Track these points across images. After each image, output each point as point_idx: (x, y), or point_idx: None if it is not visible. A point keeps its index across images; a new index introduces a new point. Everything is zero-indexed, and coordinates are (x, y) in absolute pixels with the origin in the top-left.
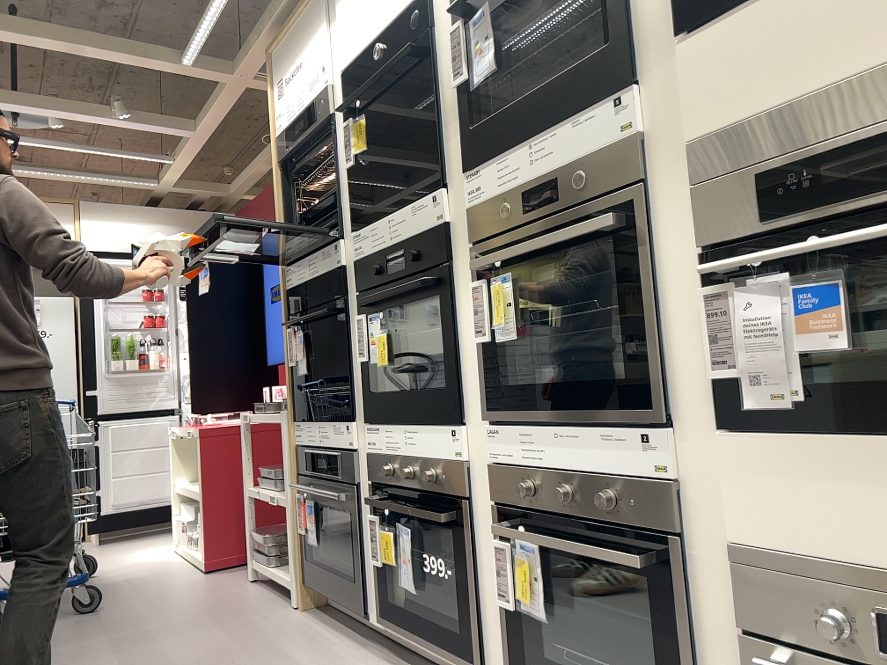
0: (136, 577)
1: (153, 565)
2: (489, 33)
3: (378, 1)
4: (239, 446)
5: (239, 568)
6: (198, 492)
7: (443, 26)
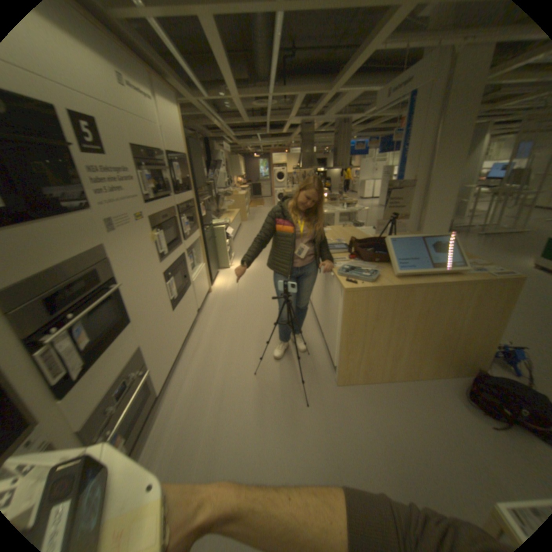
0: None
1: None
2: None
3: None
4: None
5: None
6: None
7: None
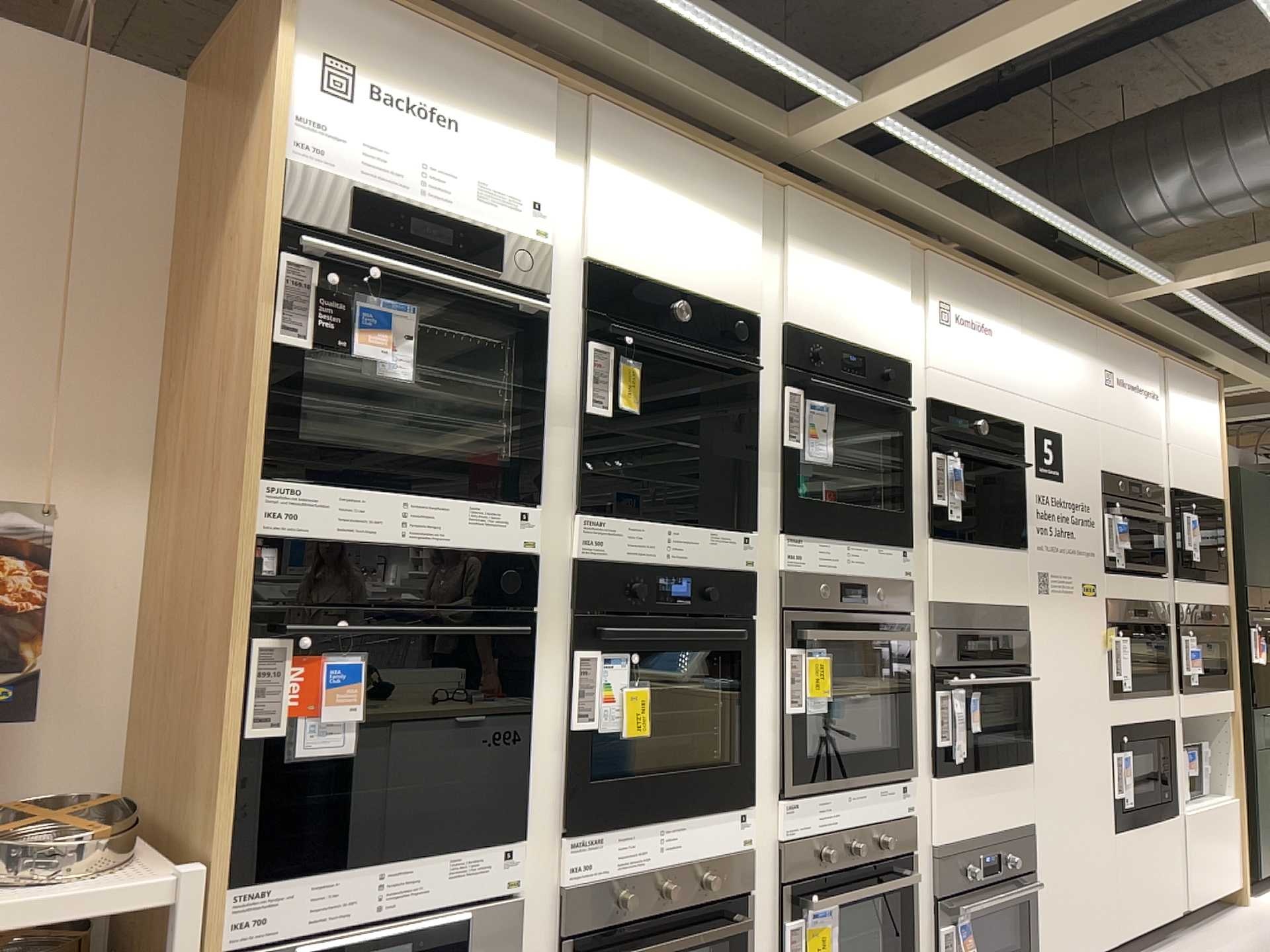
0: None
1: None
2: (824, 433)
3: (687, 257)
4: None
5: None
6: None
7: (763, 371)
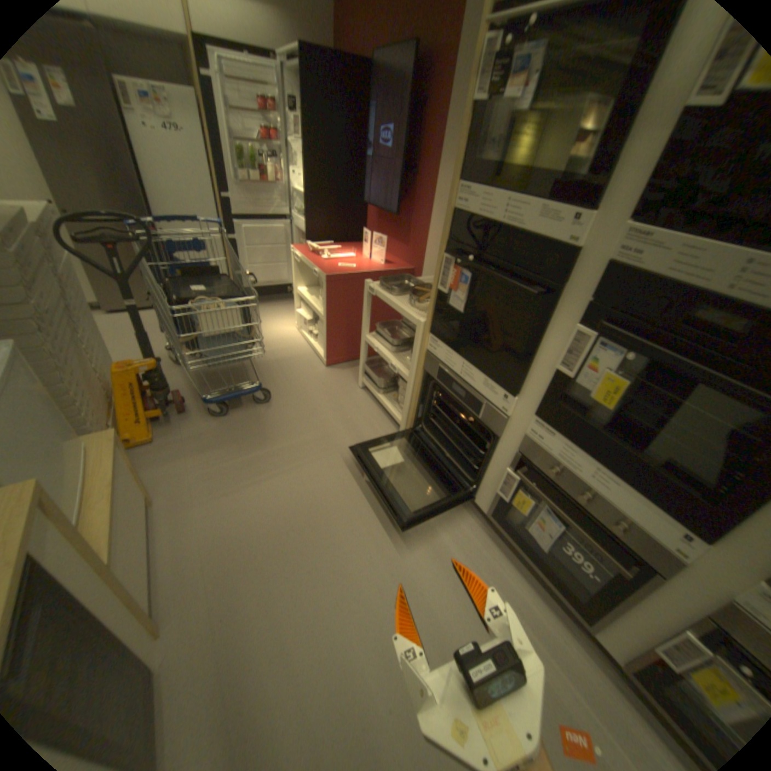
0: (282, 361)
1: (289, 347)
2: None
3: None
4: (353, 291)
5: (348, 368)
6: (321, 314)
7: None
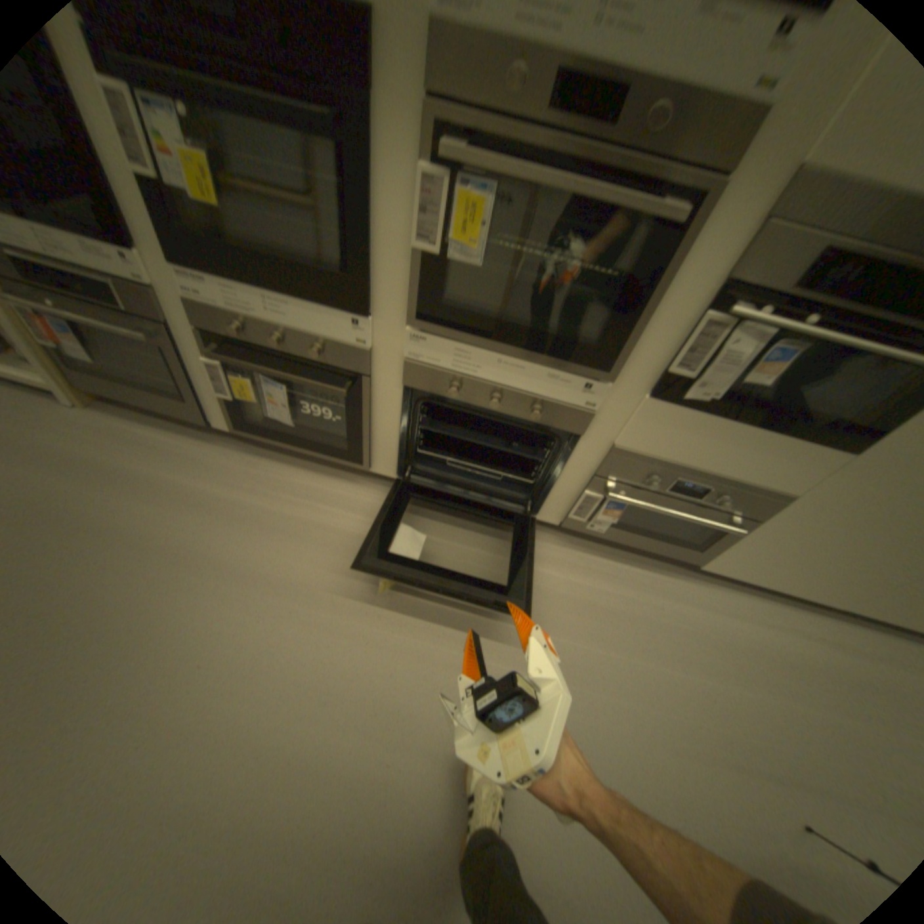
0: None
1: None
2: None
3: None
4: None
5: None
6: None
7: None
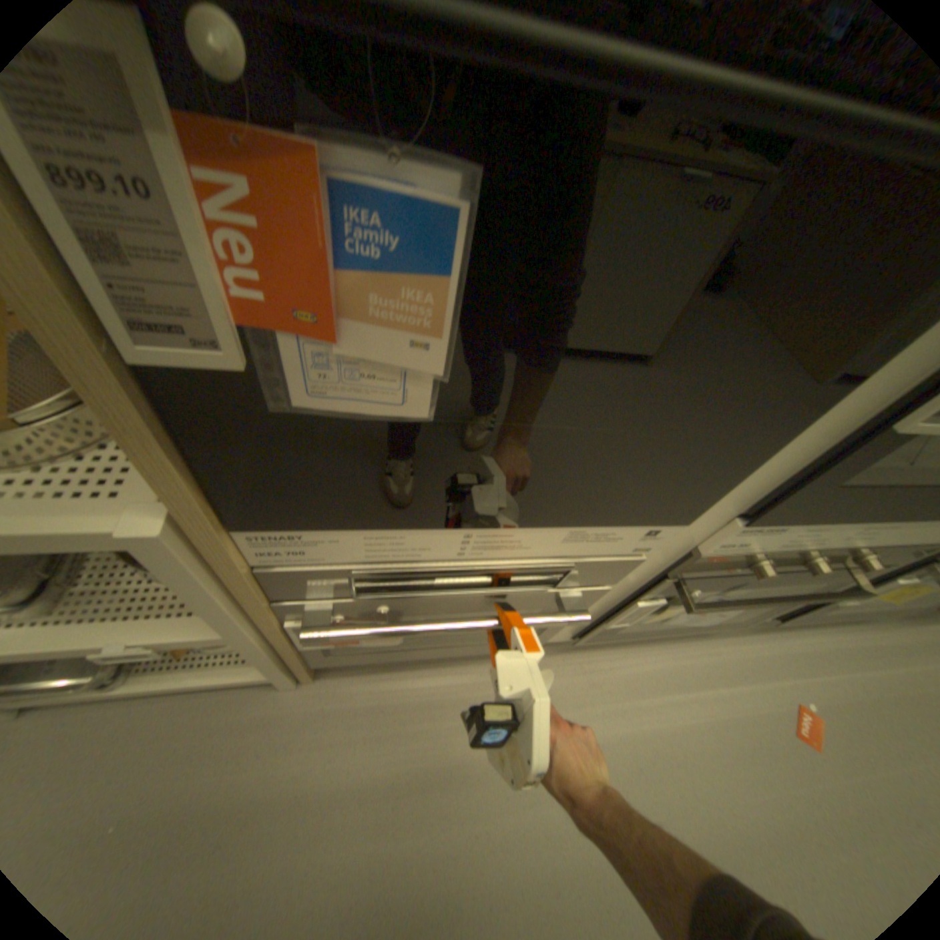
0: None
1: None
2: None
3: None
4: None
5: None
6: None
7: None
